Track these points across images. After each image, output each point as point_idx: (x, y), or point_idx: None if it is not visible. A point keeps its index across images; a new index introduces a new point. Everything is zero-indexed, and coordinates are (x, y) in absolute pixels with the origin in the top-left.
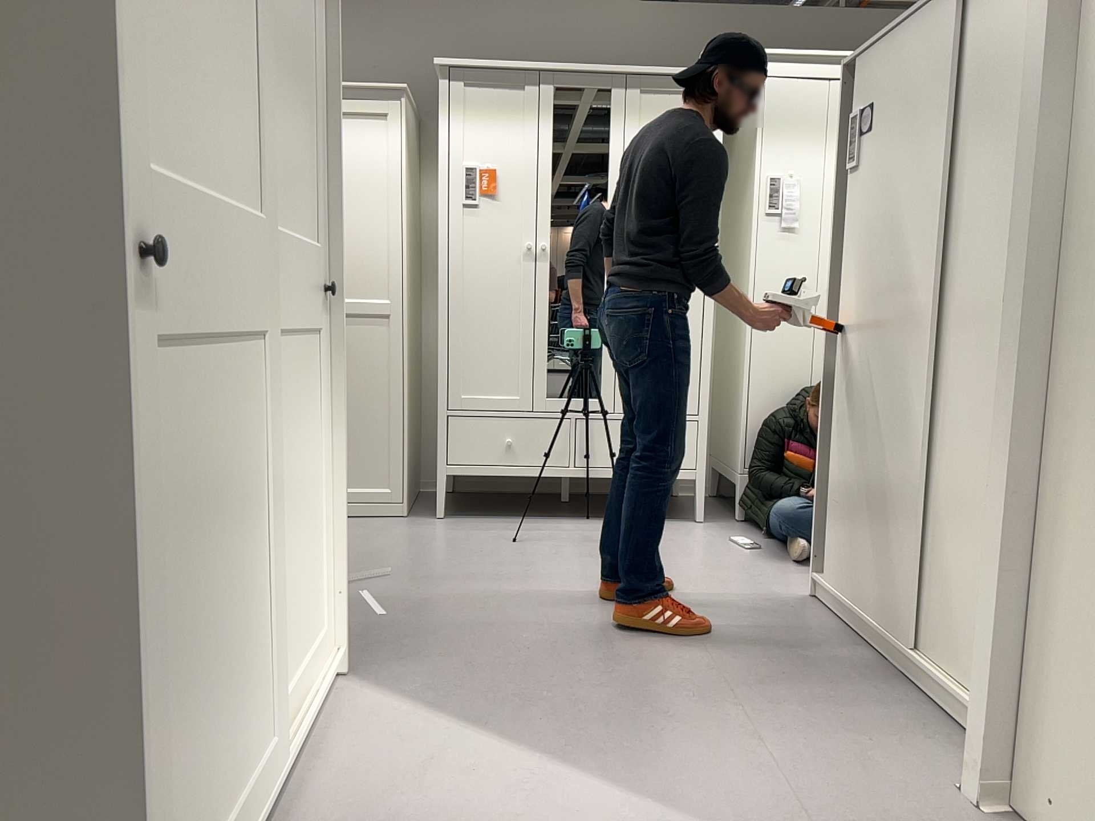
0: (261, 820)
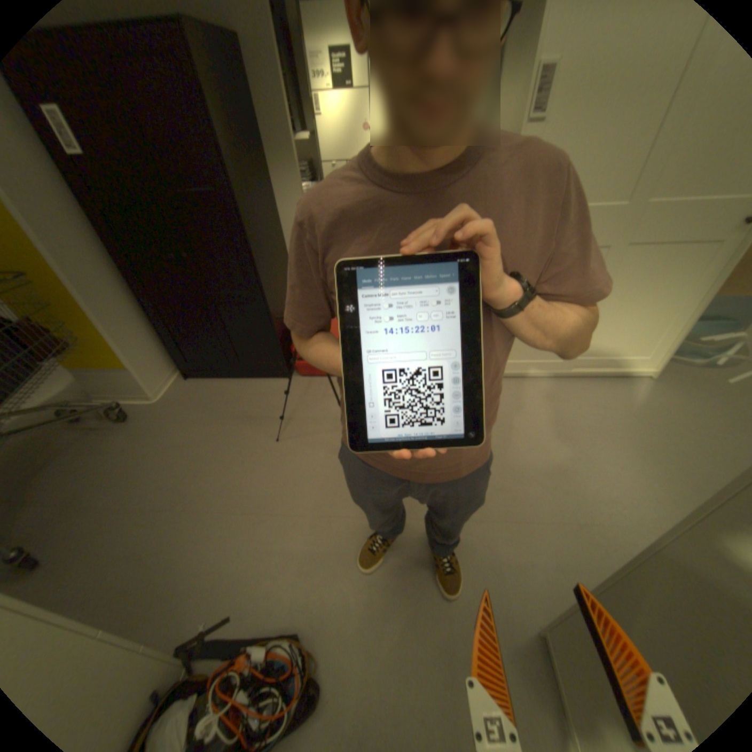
0: (548, 373)
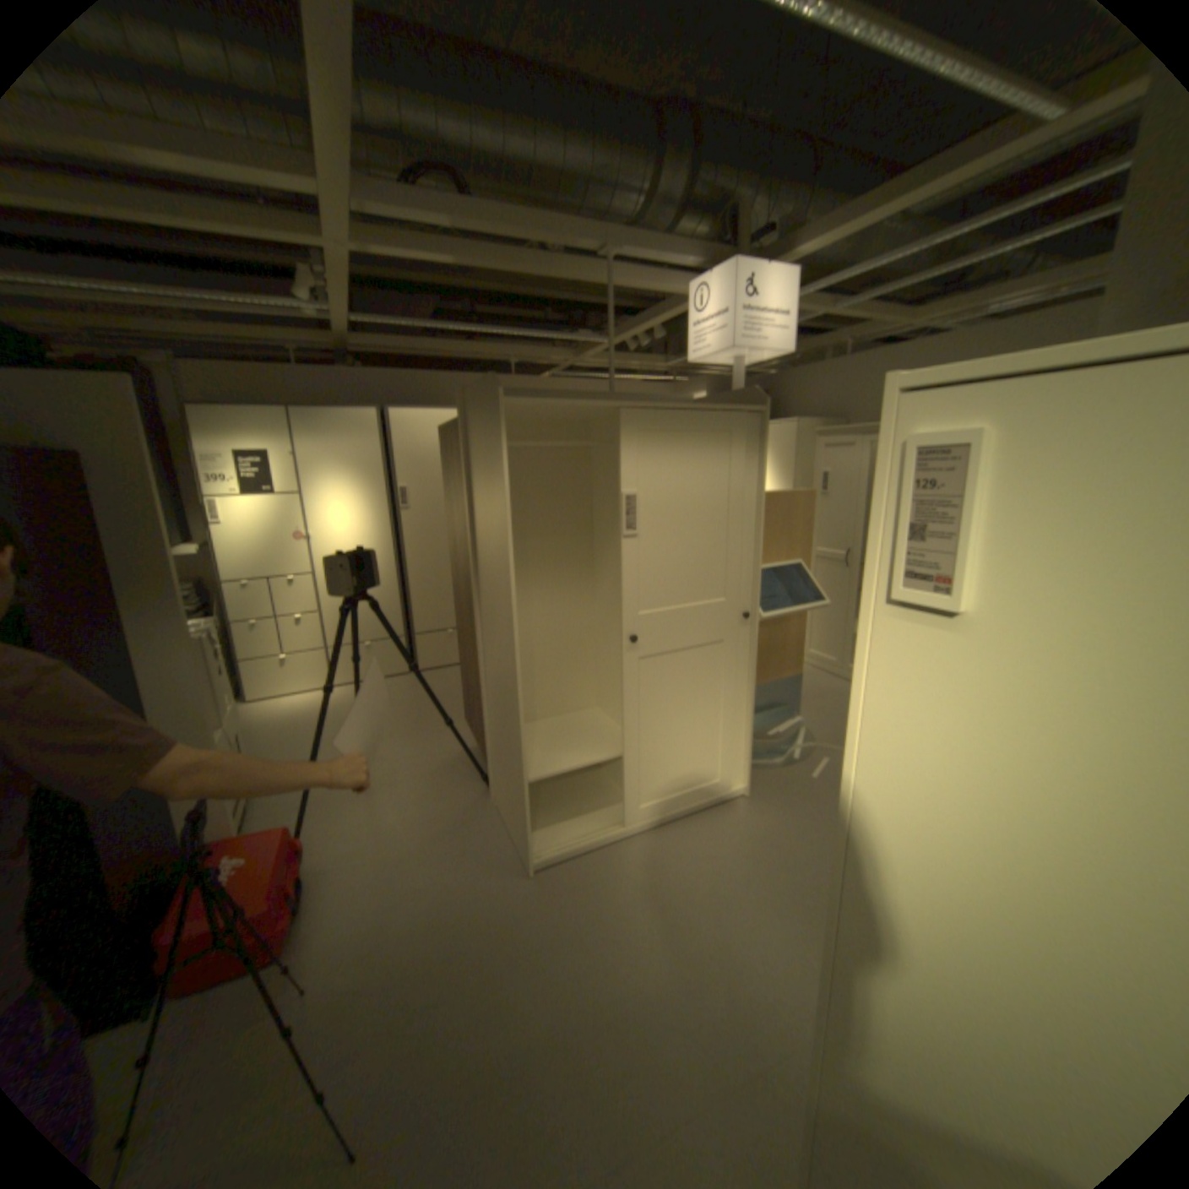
0: (630, 830)
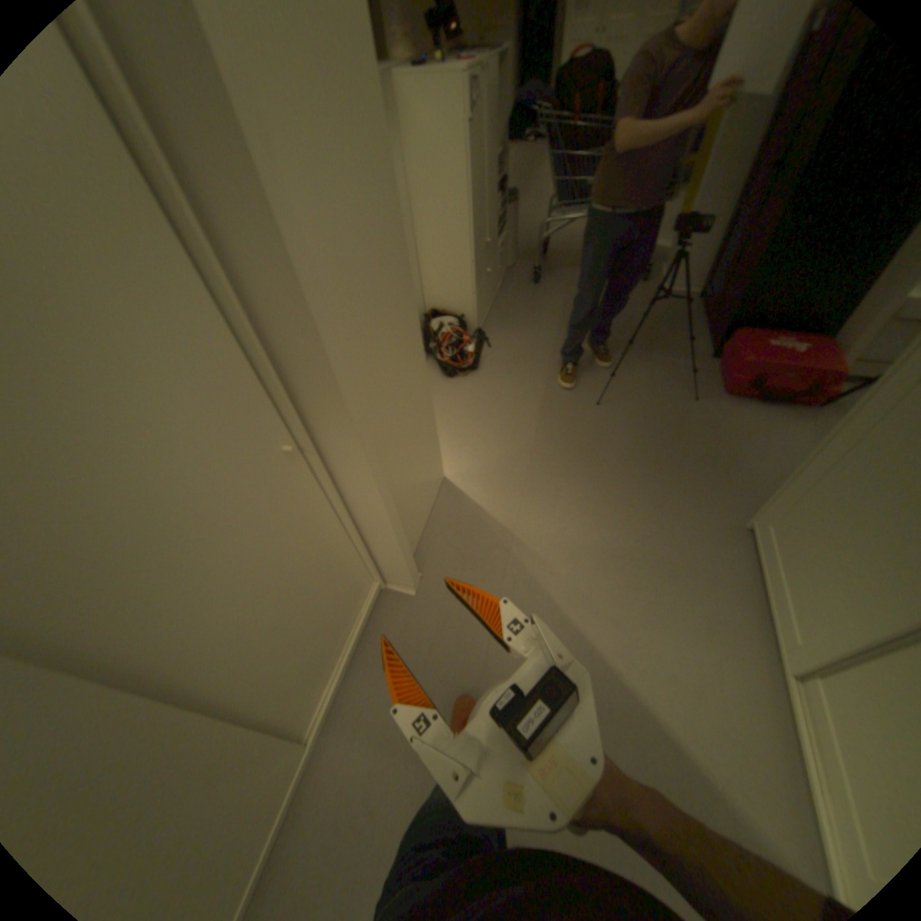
0: (781, 635)
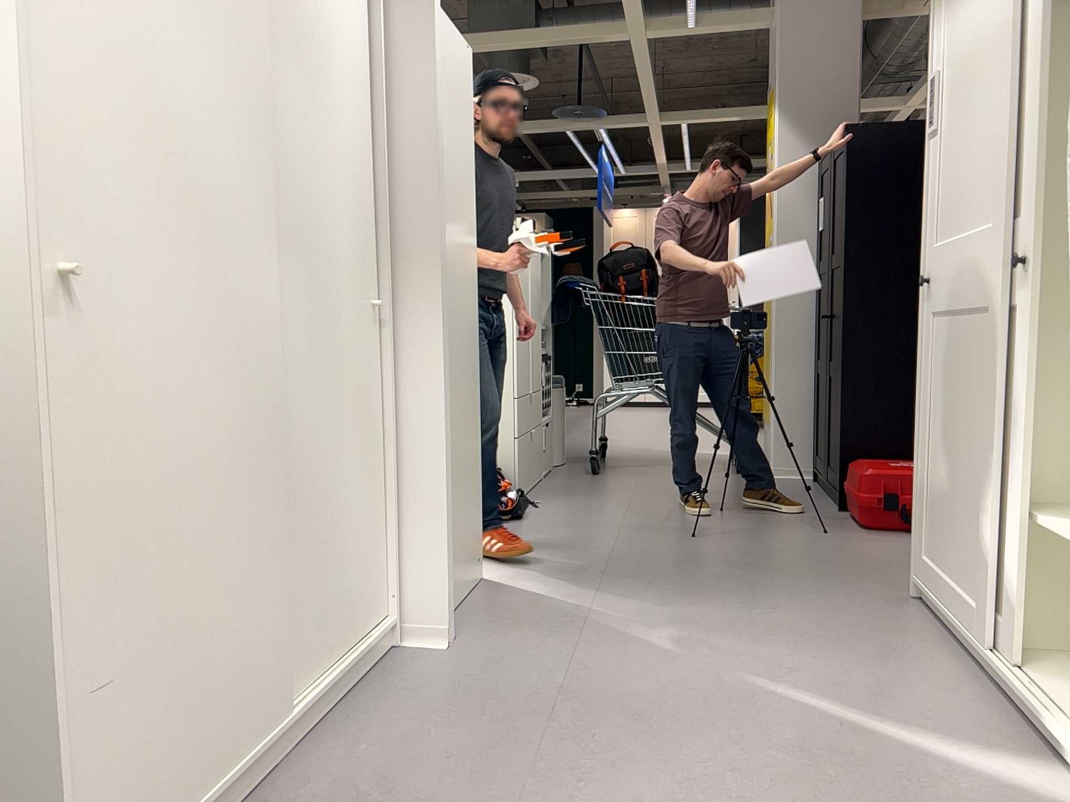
0: (958, 629)
